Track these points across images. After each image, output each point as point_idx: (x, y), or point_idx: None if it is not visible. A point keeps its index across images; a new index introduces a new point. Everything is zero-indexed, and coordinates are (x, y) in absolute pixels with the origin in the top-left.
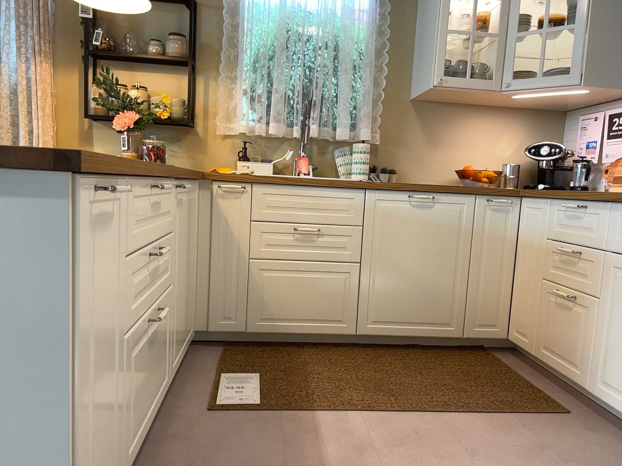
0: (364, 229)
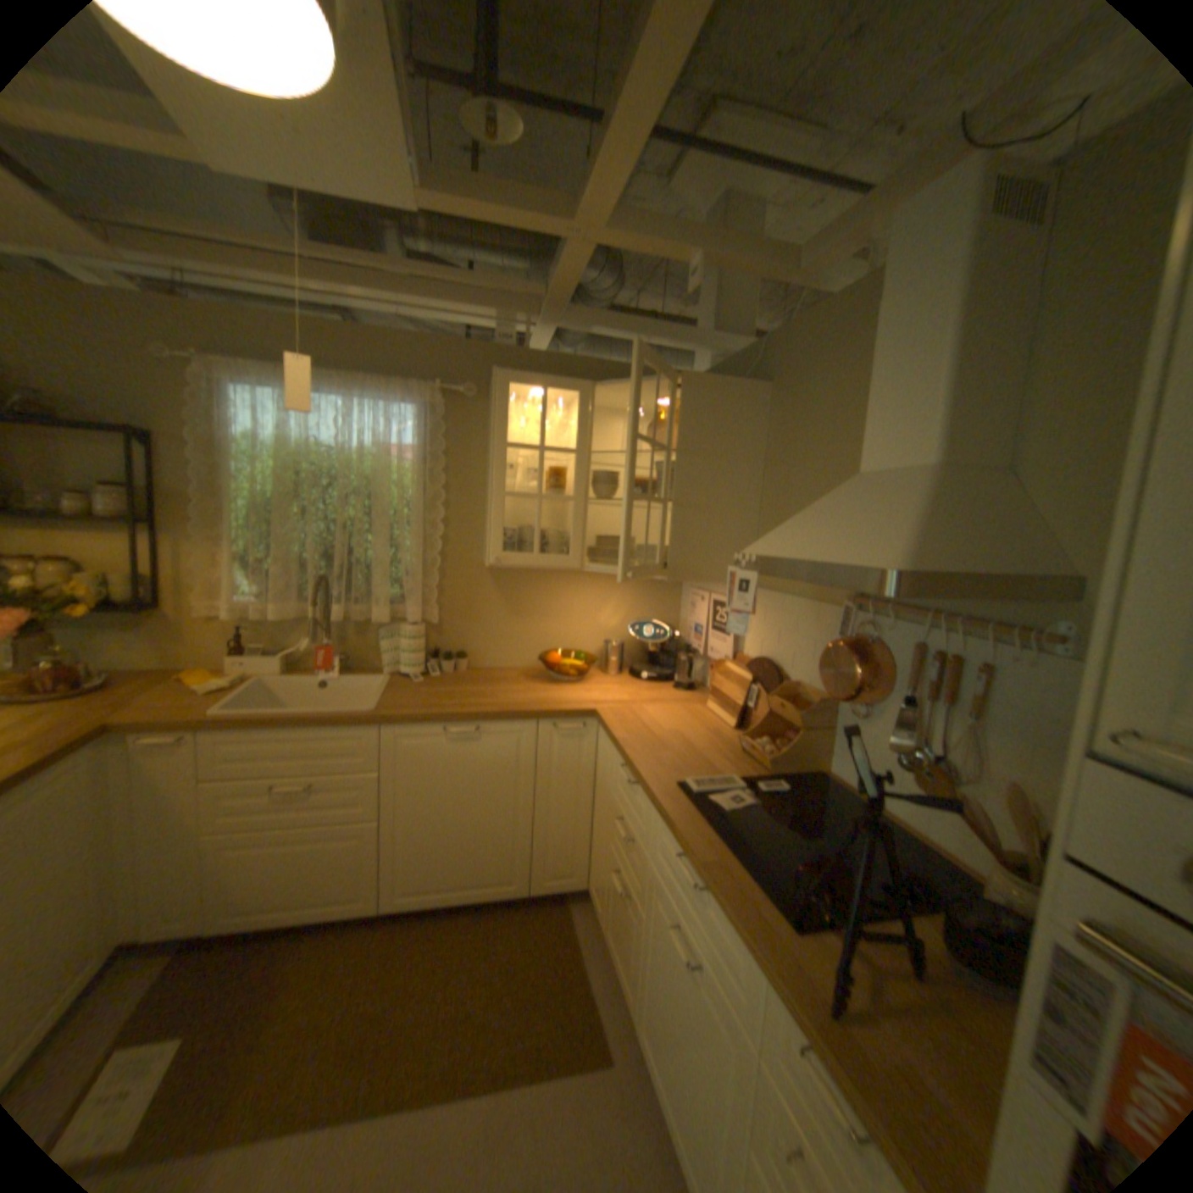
0: (380, 776)
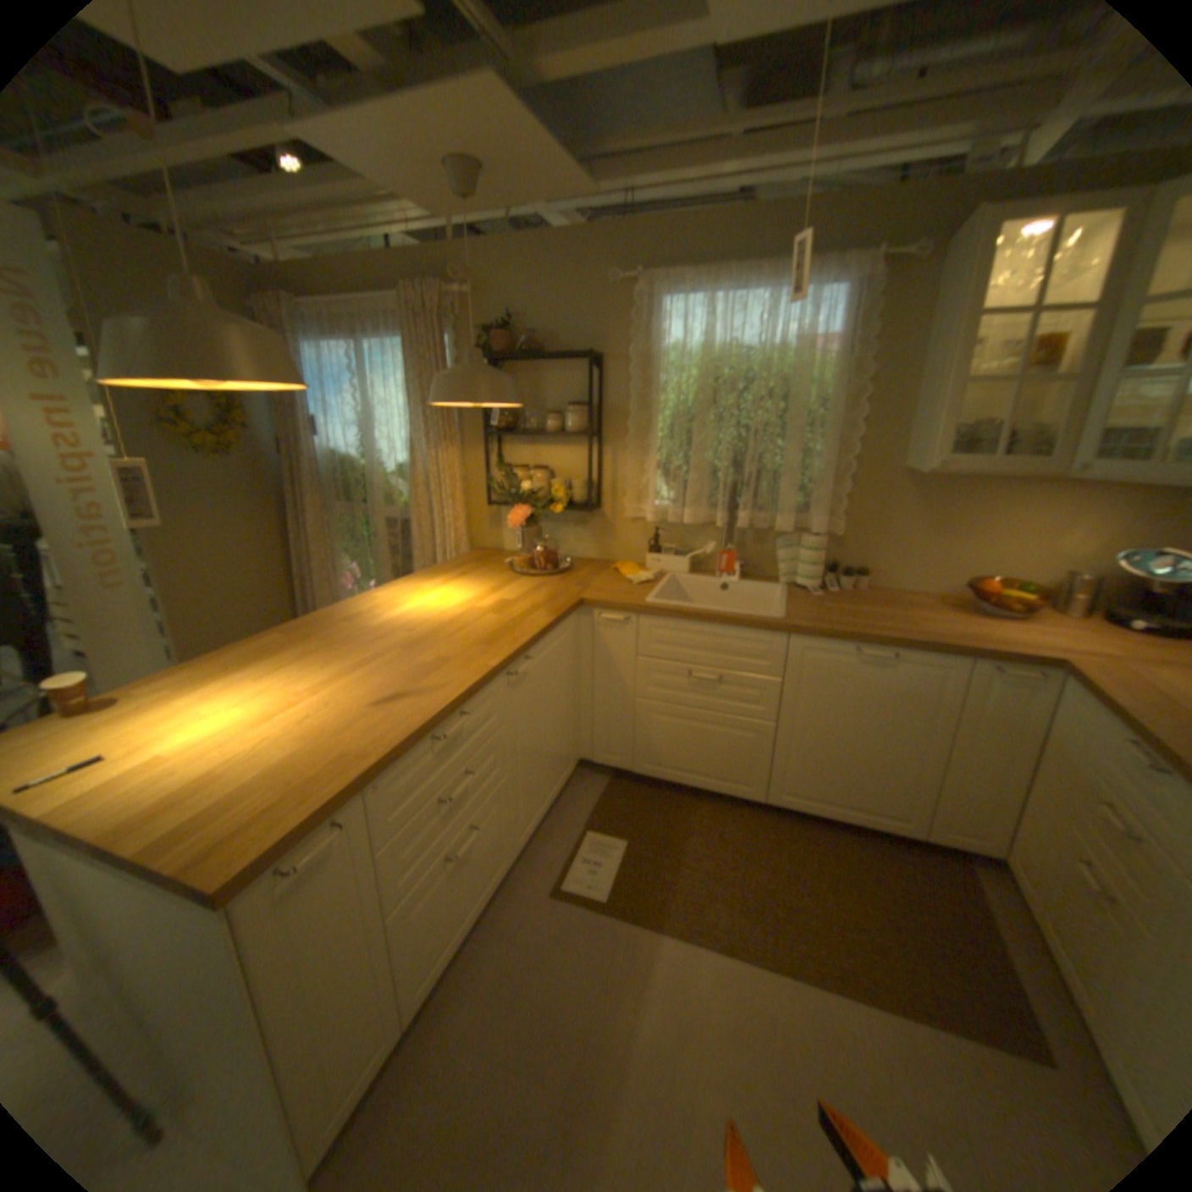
0: (784, 683)
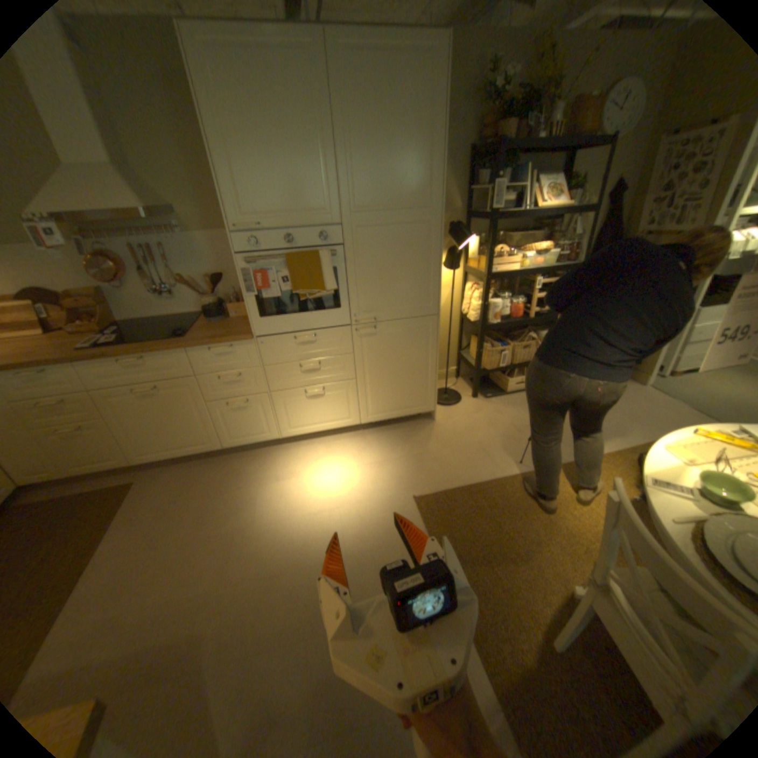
0: None
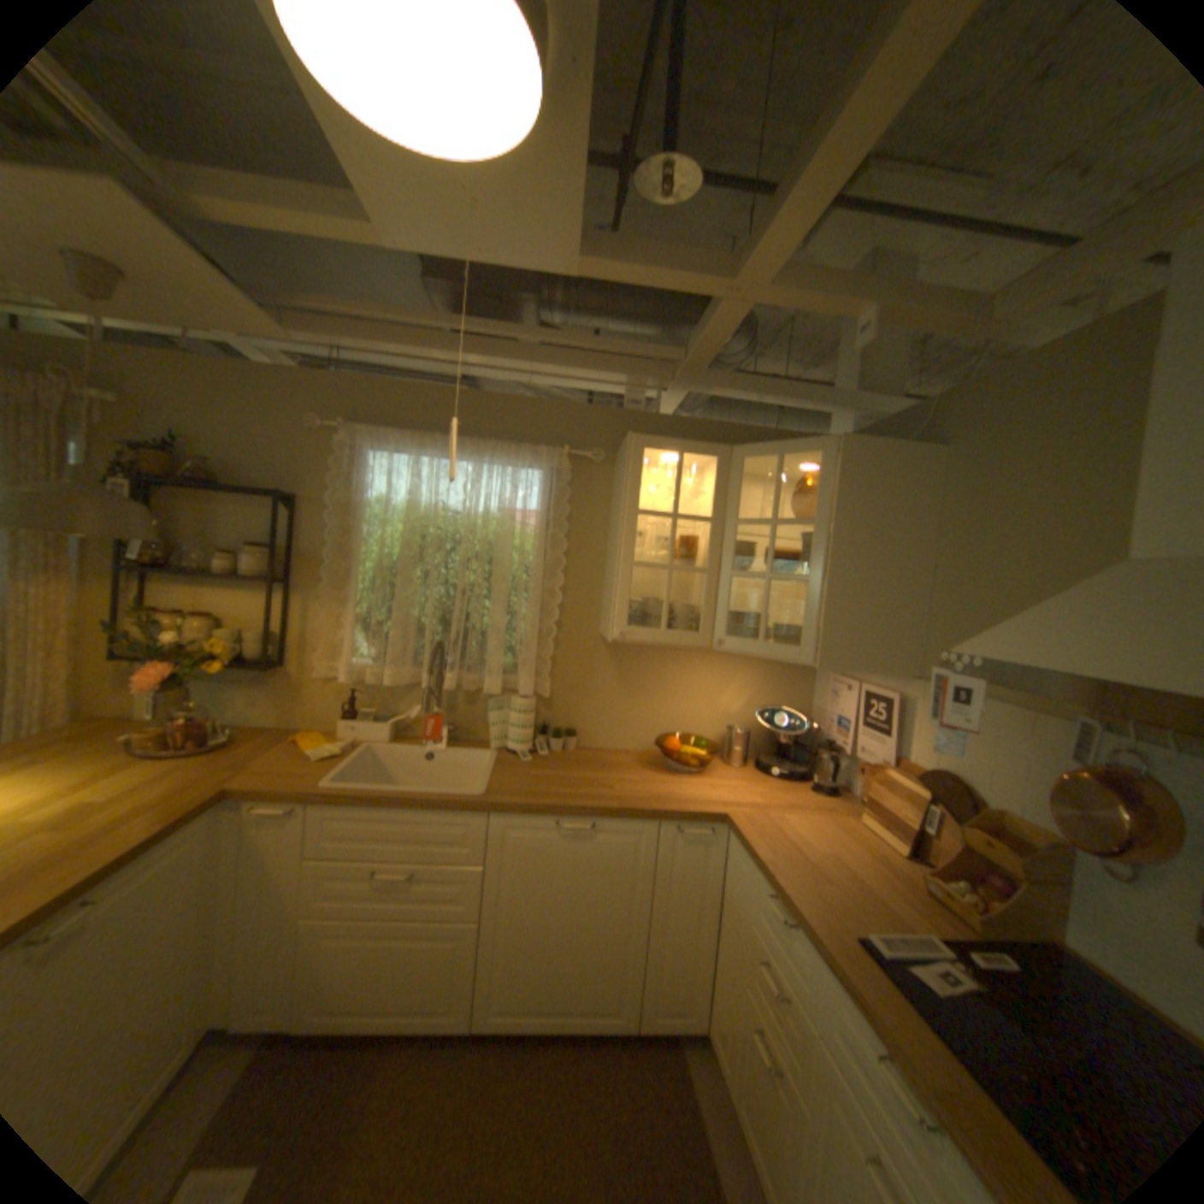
0: (484, 873)
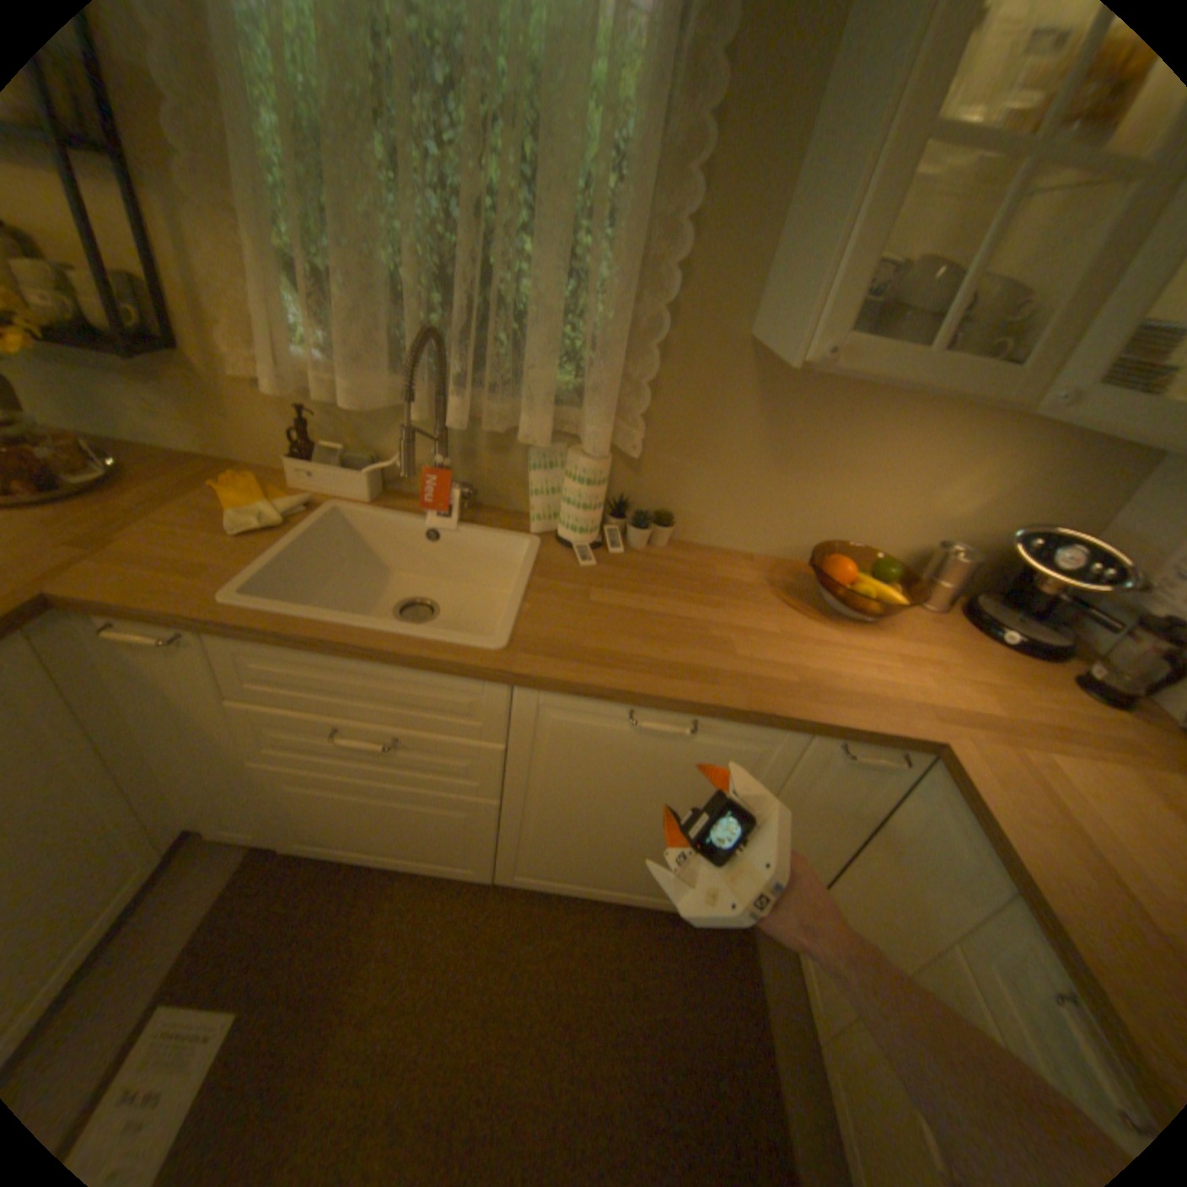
0: (508, 750)
